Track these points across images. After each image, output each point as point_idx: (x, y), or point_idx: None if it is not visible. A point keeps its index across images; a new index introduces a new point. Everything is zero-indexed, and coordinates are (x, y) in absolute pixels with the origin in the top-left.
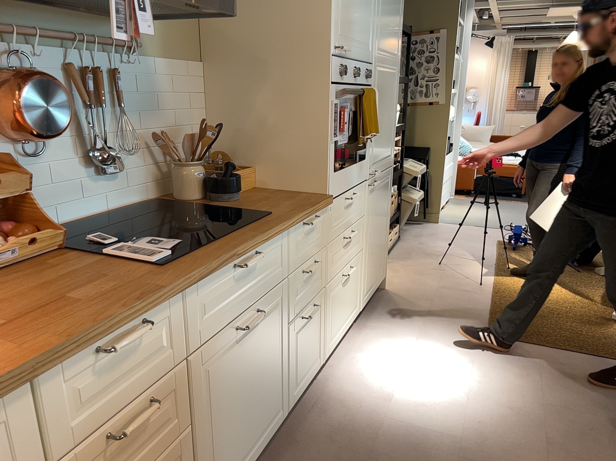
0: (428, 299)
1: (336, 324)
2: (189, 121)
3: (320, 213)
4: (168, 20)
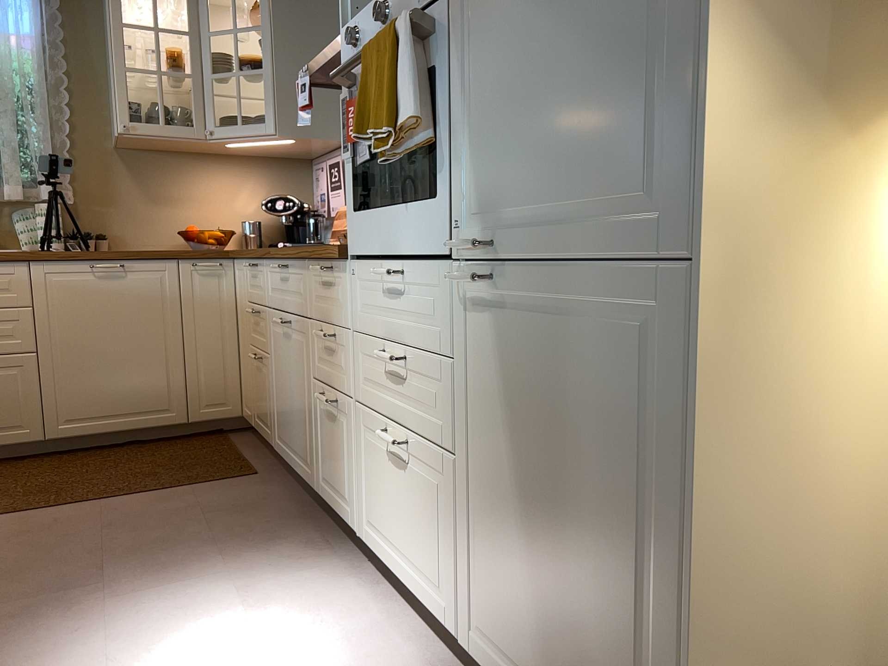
0: None
1: (379, 516)
2: None
3: (338, 268)
4: None
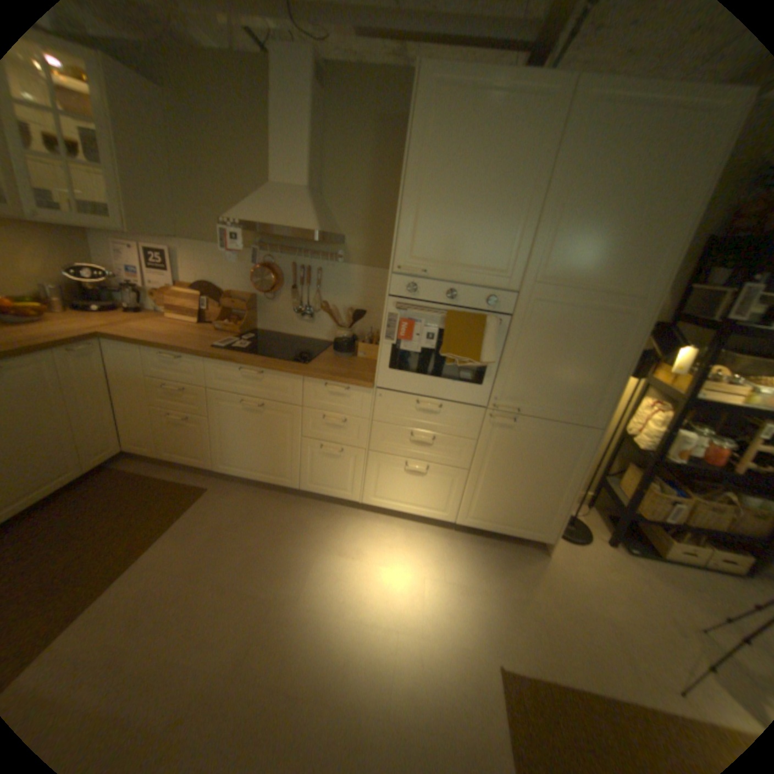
0: (558, 603)
1: (387, 492)
2: (376, 307)
3: (356, 389)
4: (372, 242)
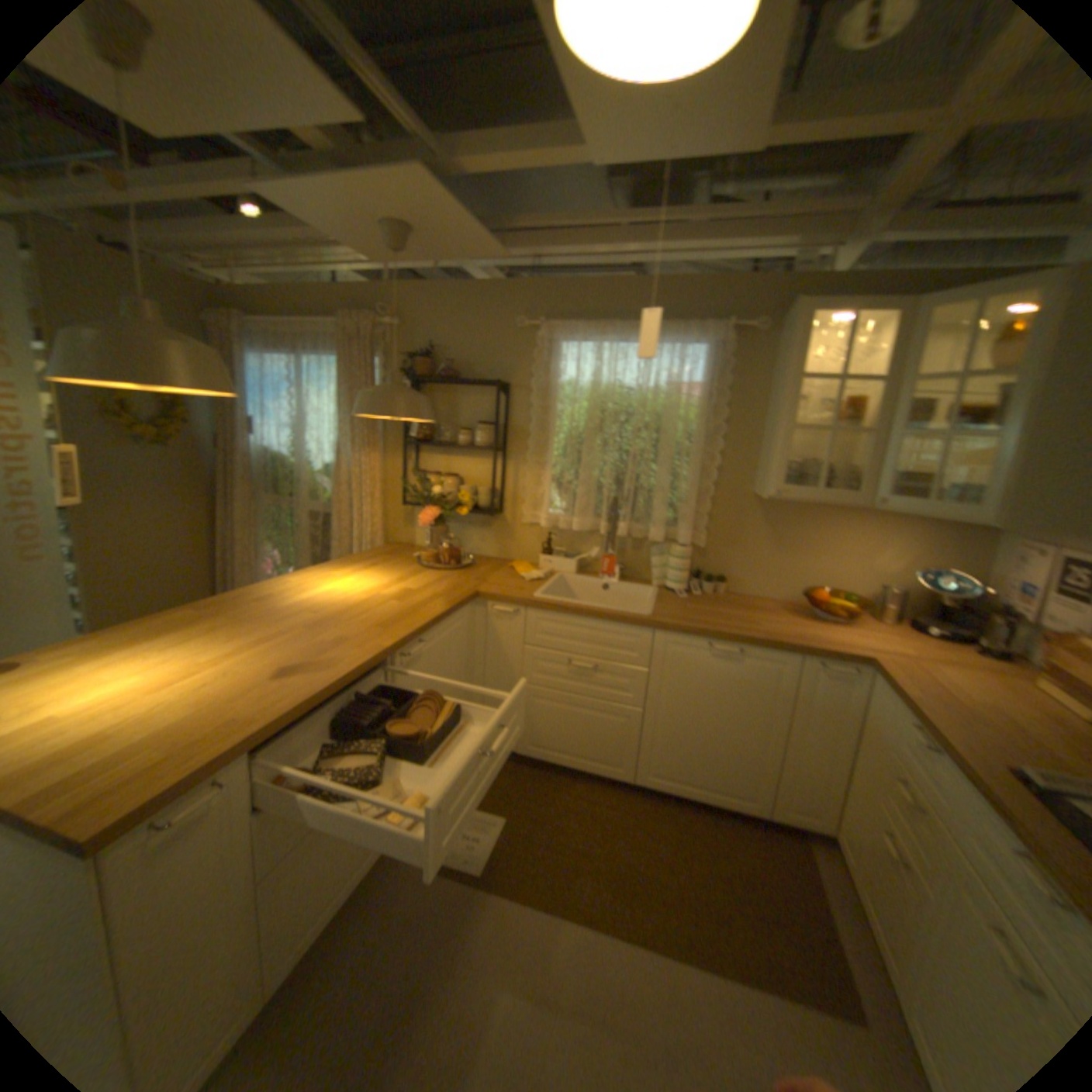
0: None
1: None
2: None
3: None
4: None
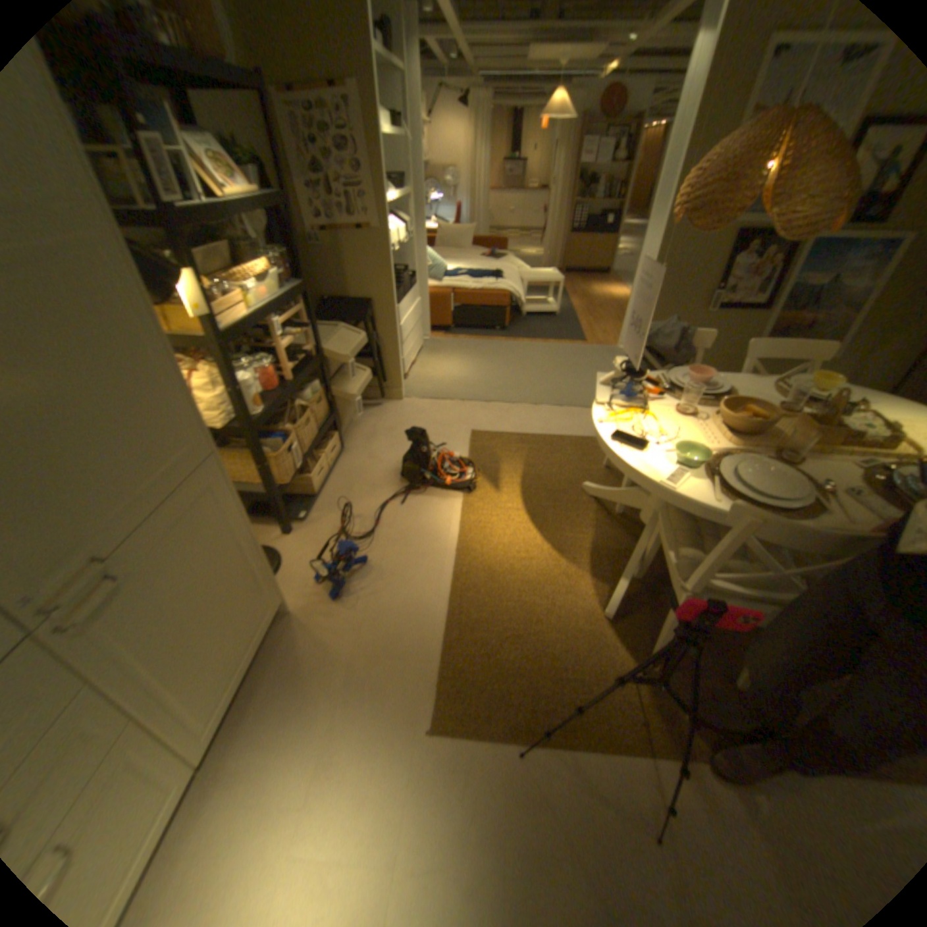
0: (355, 631)
1: None
2: None
3: None
4: None
